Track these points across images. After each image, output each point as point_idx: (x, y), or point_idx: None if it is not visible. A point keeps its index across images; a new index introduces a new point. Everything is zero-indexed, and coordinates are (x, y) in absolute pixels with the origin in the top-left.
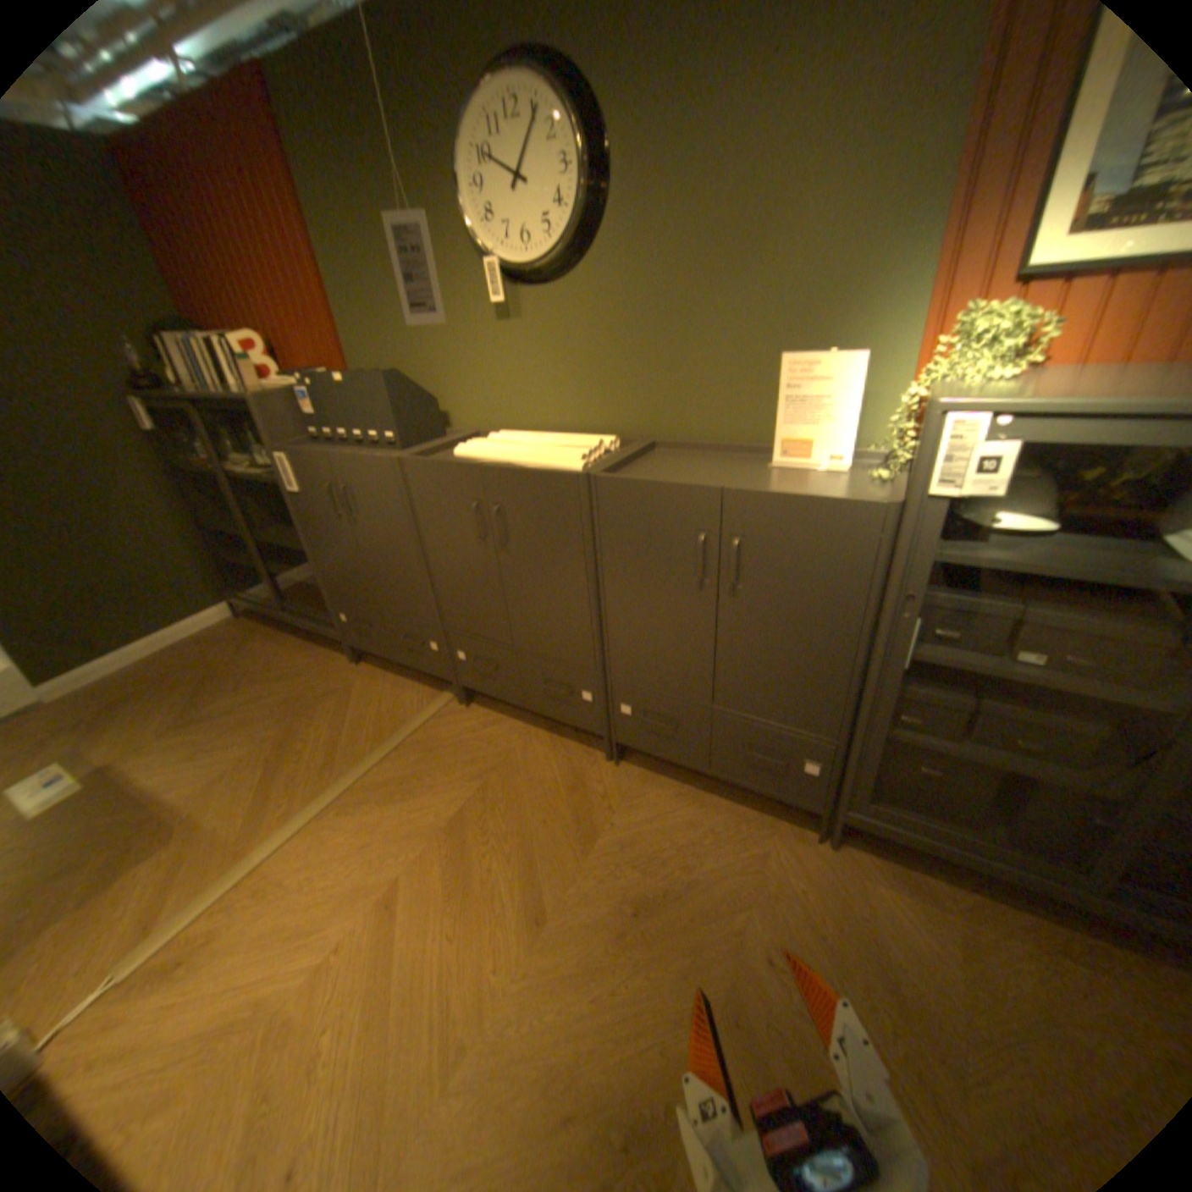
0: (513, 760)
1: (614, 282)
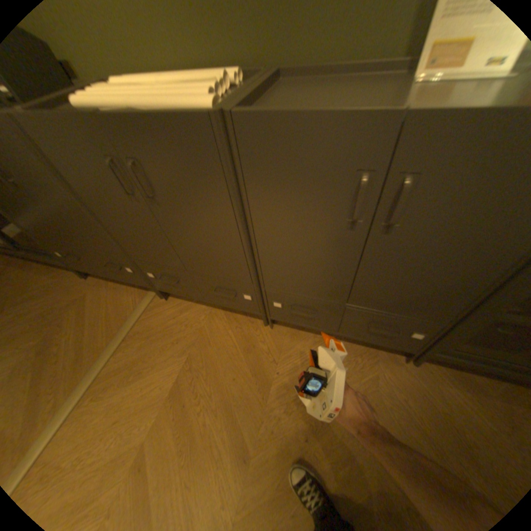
0: (204, 335)
1: None
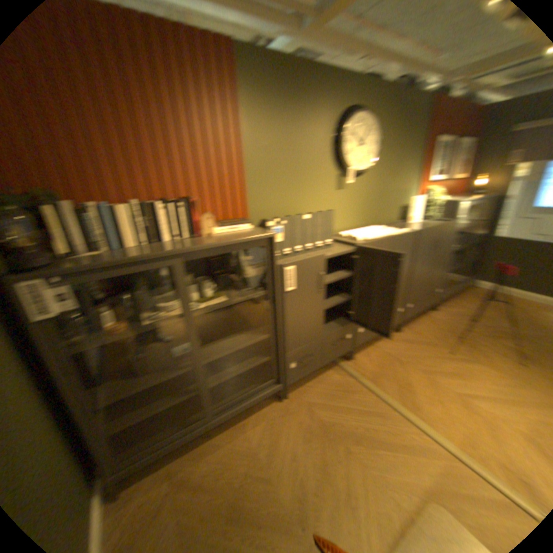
0: (393, 353)
1: (374, 178)
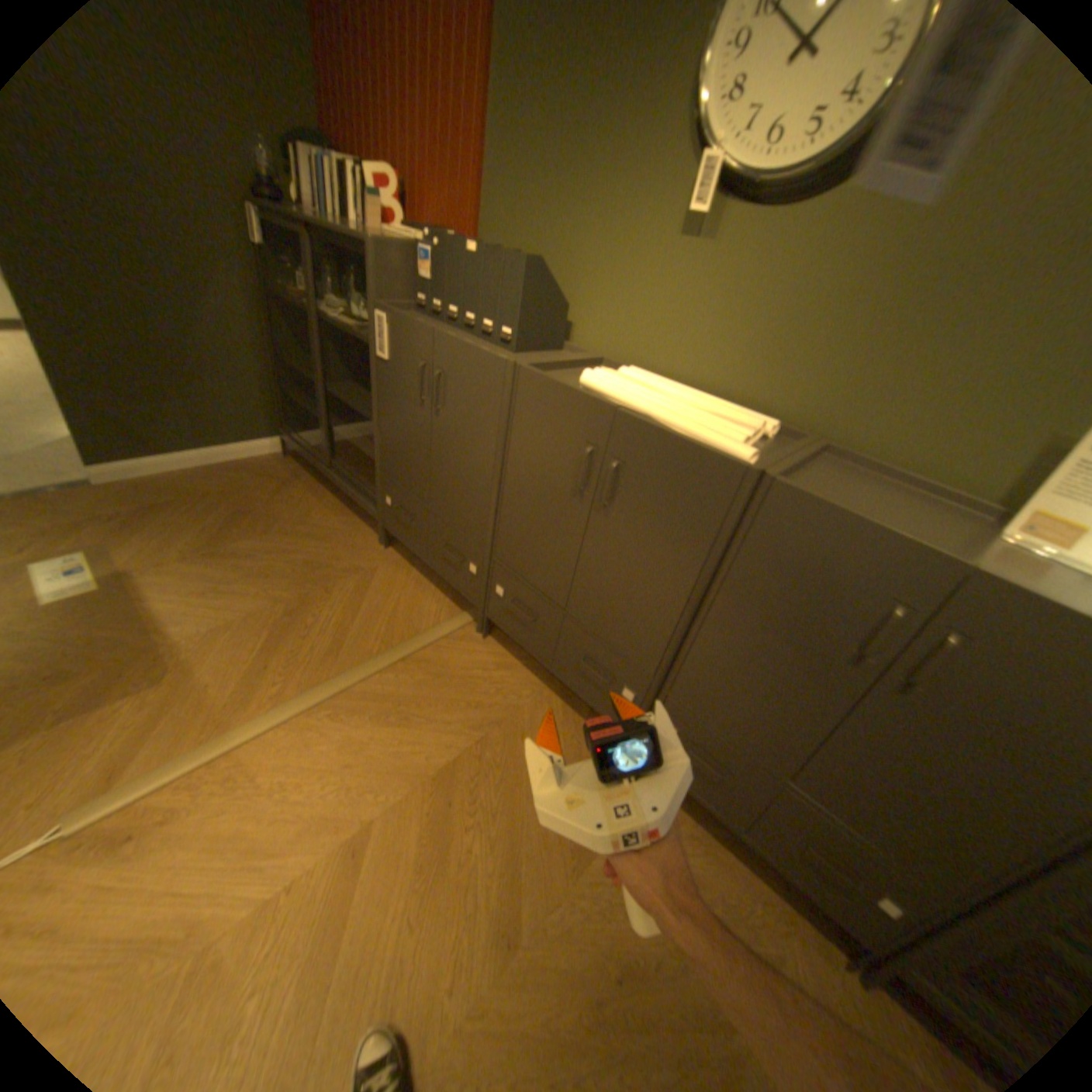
0: (519, 721)
1: (873, 227)
